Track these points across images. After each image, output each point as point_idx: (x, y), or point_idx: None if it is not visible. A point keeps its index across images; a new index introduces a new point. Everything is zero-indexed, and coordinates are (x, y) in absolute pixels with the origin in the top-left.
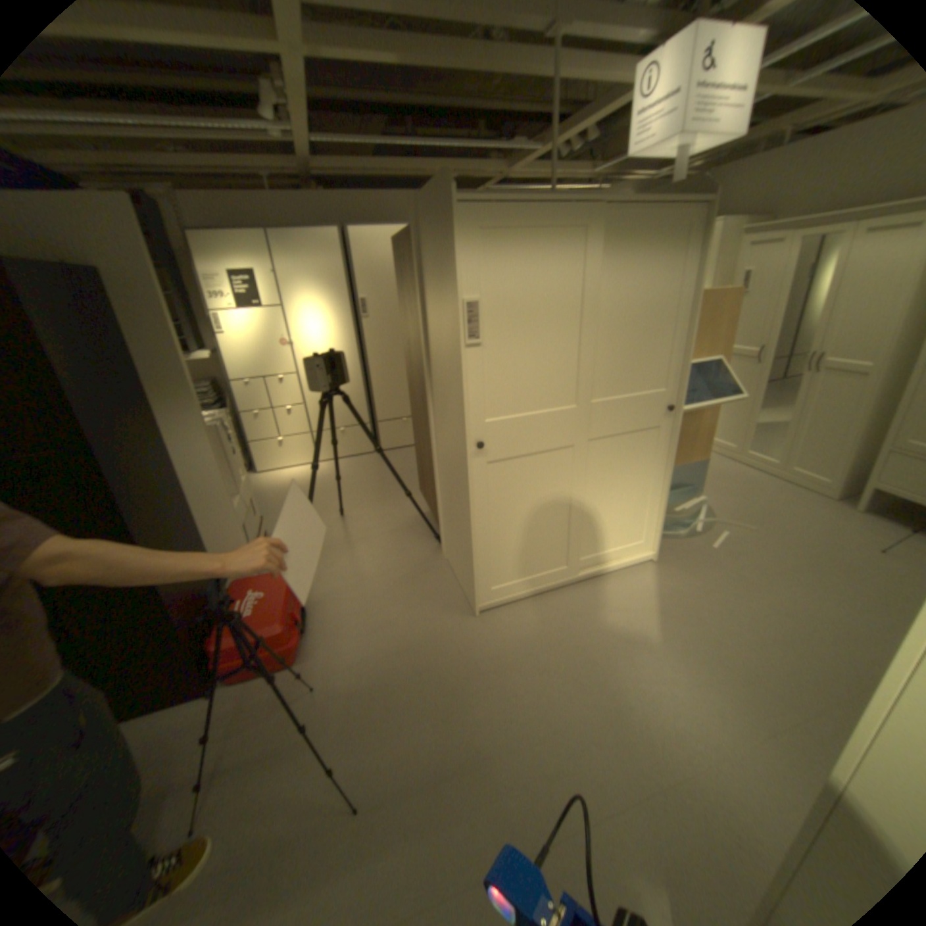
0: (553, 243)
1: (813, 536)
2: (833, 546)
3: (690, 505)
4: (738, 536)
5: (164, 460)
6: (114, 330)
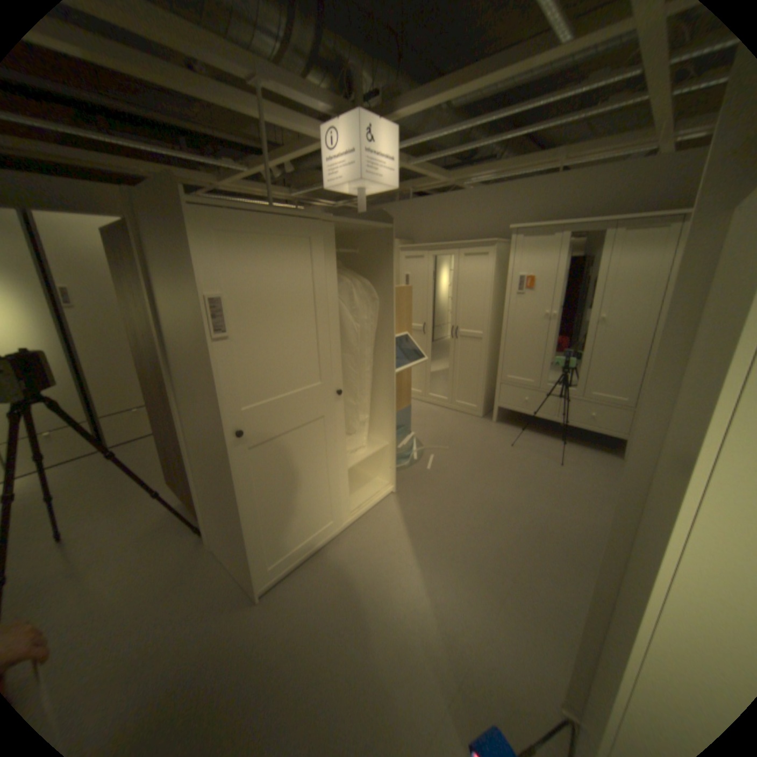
0: (283, 248)
1: (477, 445)
2: (488, 449)
3: (405, 441)
4: (438, 456)
5: None
6: None
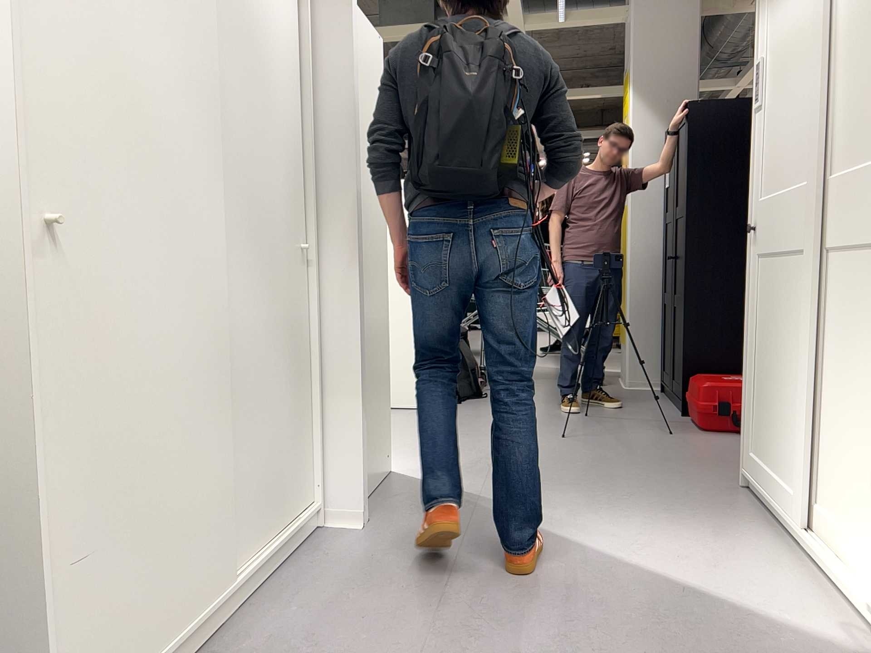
0: None
1: None
2: None
3: None
4: None
5: None
6: None
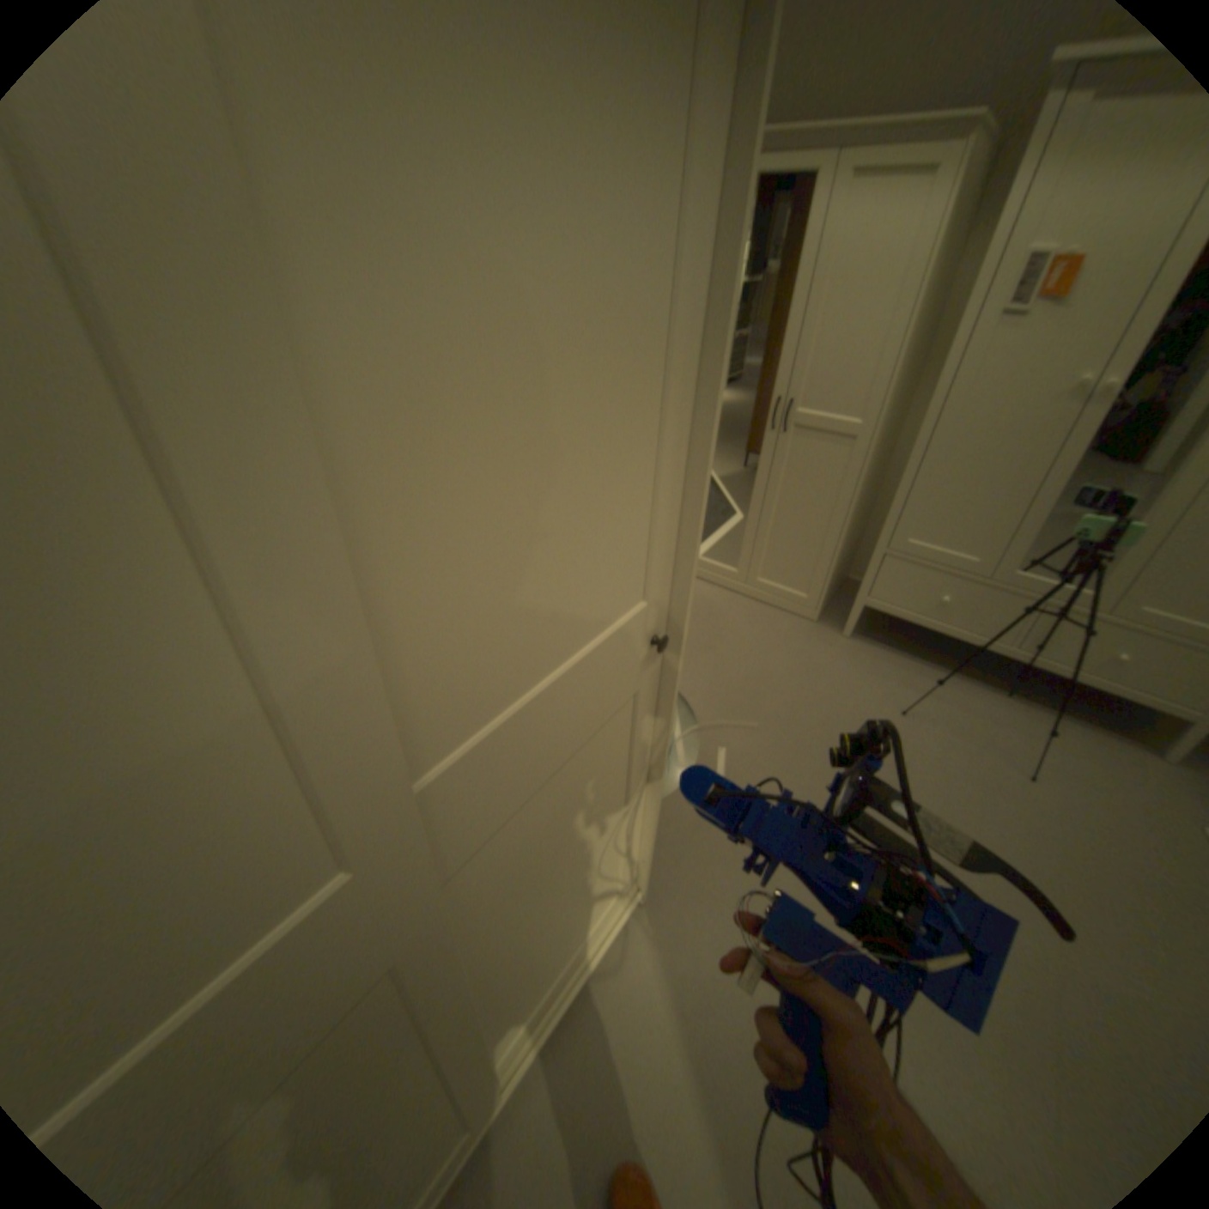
0: None
1: (822, 710)
2: (850, 723)
3: None
4: (738, 752)
5: None
6: None
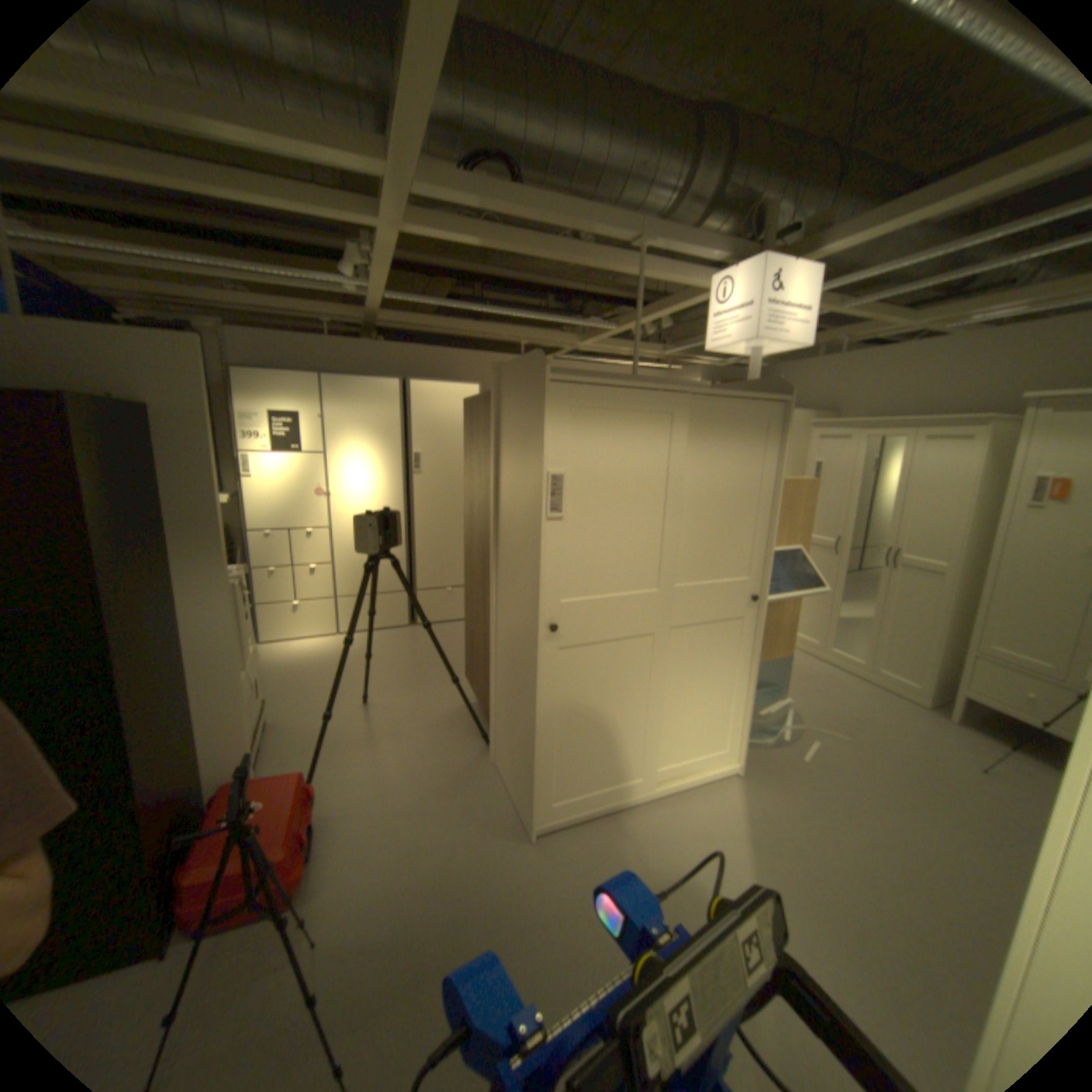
0: (639, 426)
1: (910, 752)
2: (932, 764)
3: (775, 709)
4: (831, 749)
5: (169, 624)
6: (147, 471)
